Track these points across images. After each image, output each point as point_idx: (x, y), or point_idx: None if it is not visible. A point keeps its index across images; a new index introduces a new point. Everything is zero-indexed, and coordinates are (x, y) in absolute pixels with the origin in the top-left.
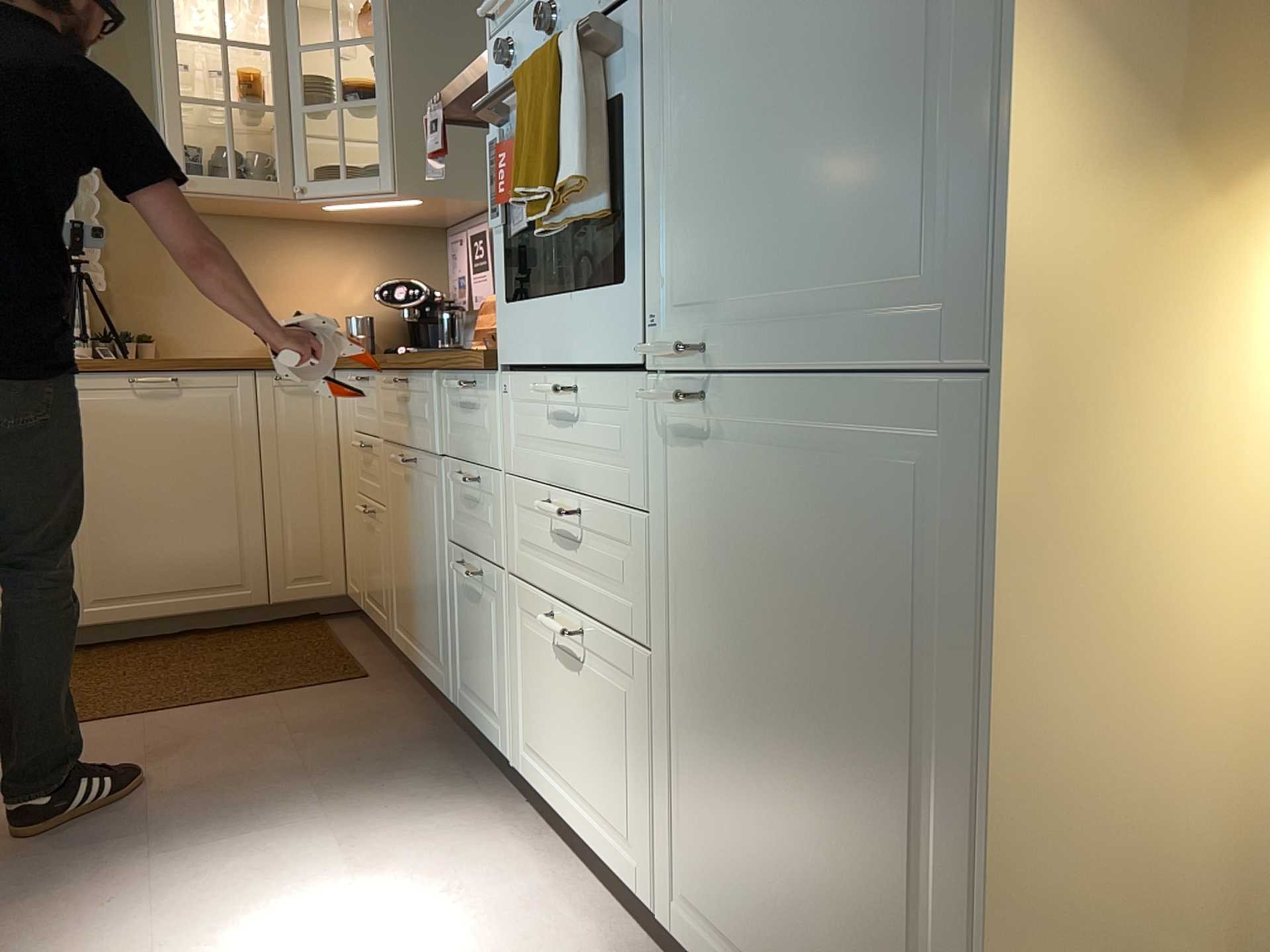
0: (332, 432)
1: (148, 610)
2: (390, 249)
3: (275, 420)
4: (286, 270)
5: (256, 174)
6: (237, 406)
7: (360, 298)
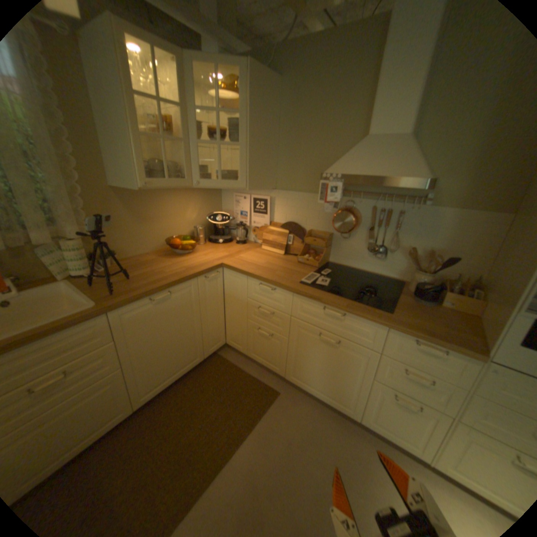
0: (222, 291)
1: (165, 386)
2: (203, 196)
3: (204, 294)
4: (167, 210)
5: (172, 174)
6: (192, 294)
7: (194, 218)
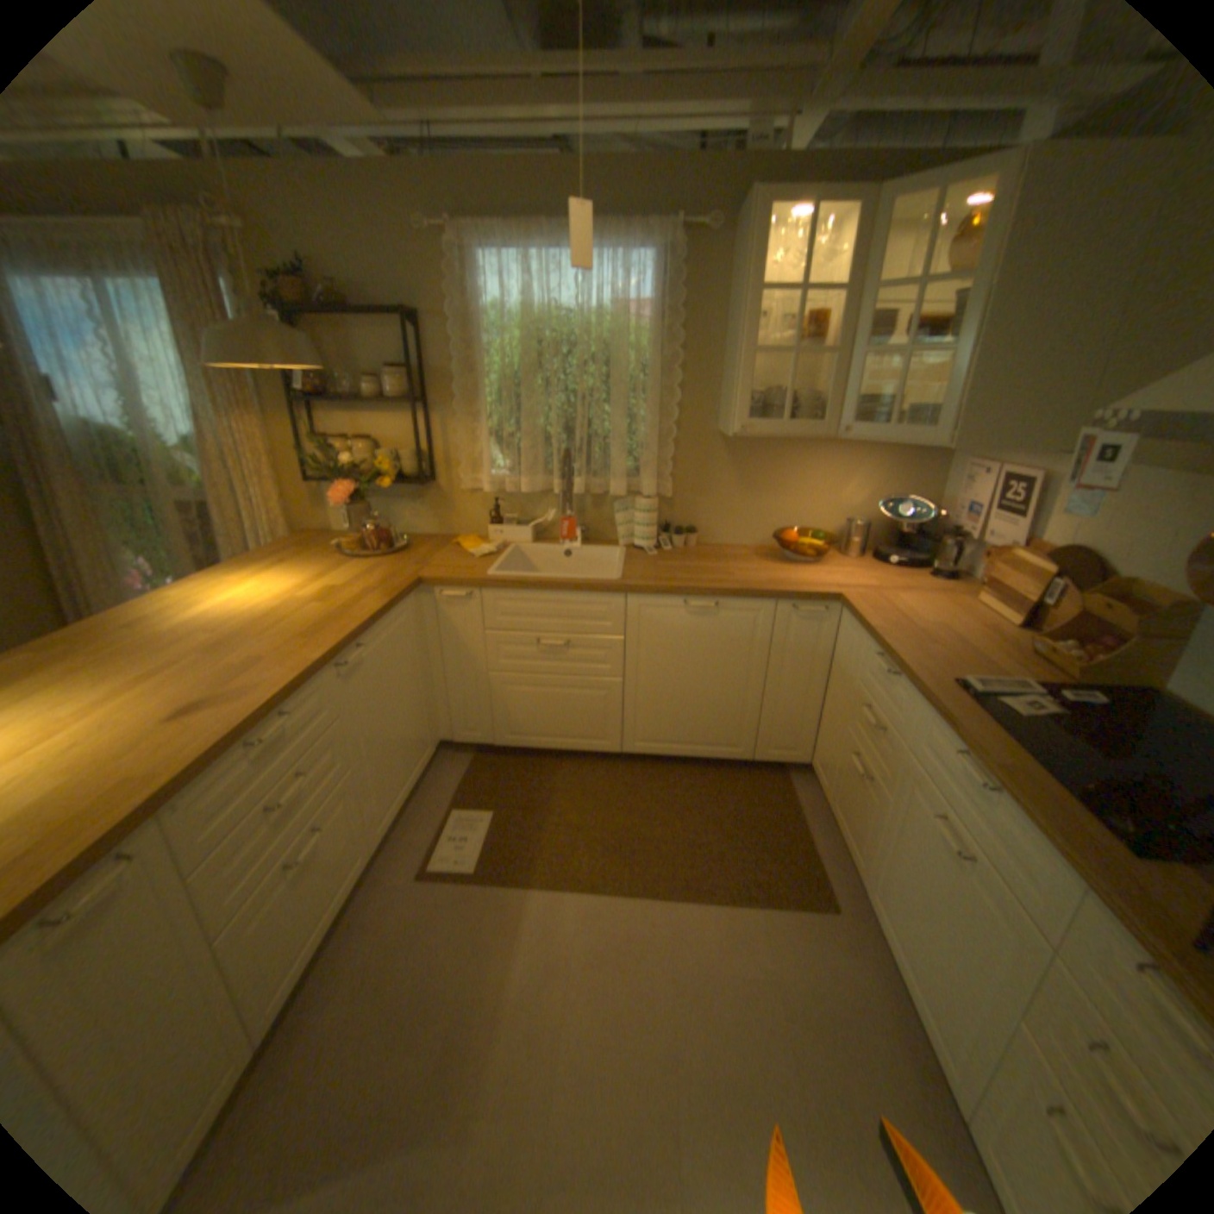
0: (829, 651)
1: (673, 752)
2: (898, 458)
3: (785, 638)
4: (803, 478)
5: (805, 411)
6: (759, 626)
7: (860, 501)
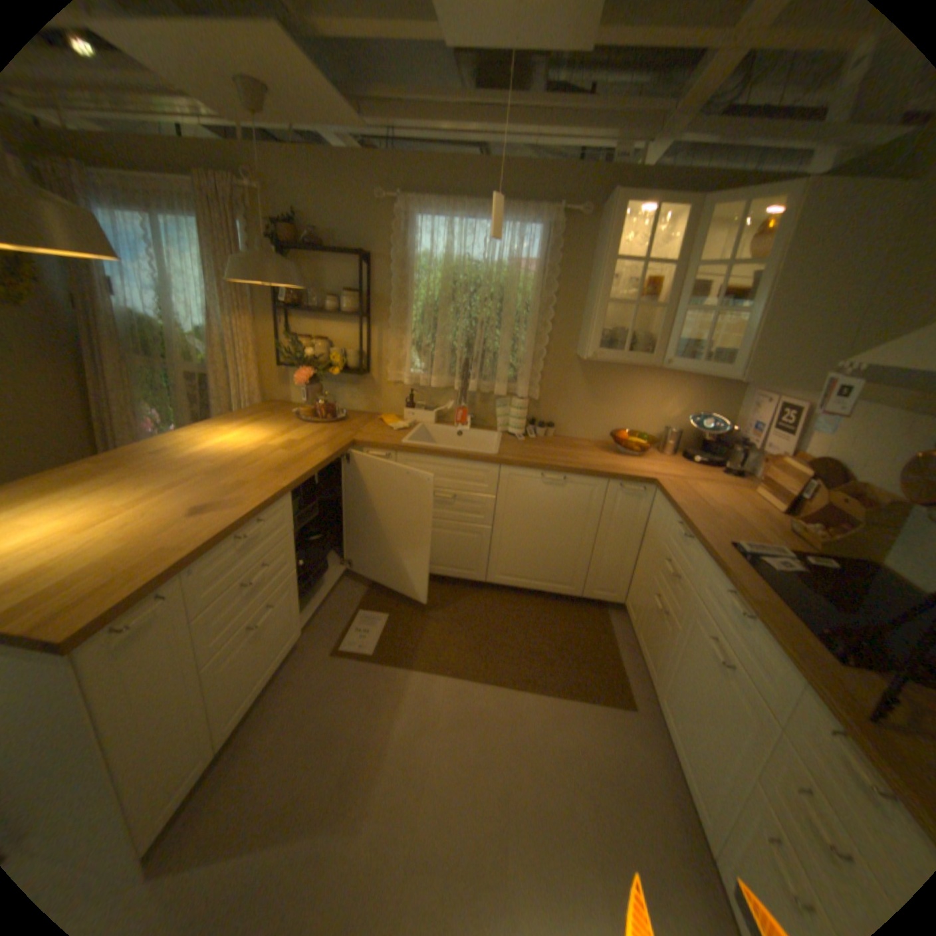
0: (644, 520)
1: (523, 584)
2: (706, 386)
3: (613, 508)
4: (636, 394)
5: (640, 346)
6: (594, 497)
7: (676, 414)
